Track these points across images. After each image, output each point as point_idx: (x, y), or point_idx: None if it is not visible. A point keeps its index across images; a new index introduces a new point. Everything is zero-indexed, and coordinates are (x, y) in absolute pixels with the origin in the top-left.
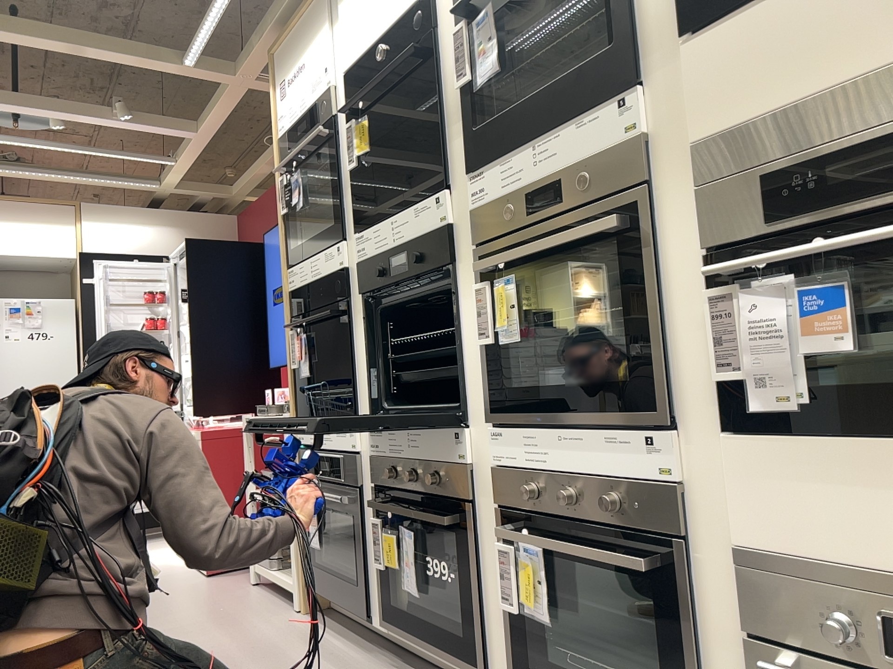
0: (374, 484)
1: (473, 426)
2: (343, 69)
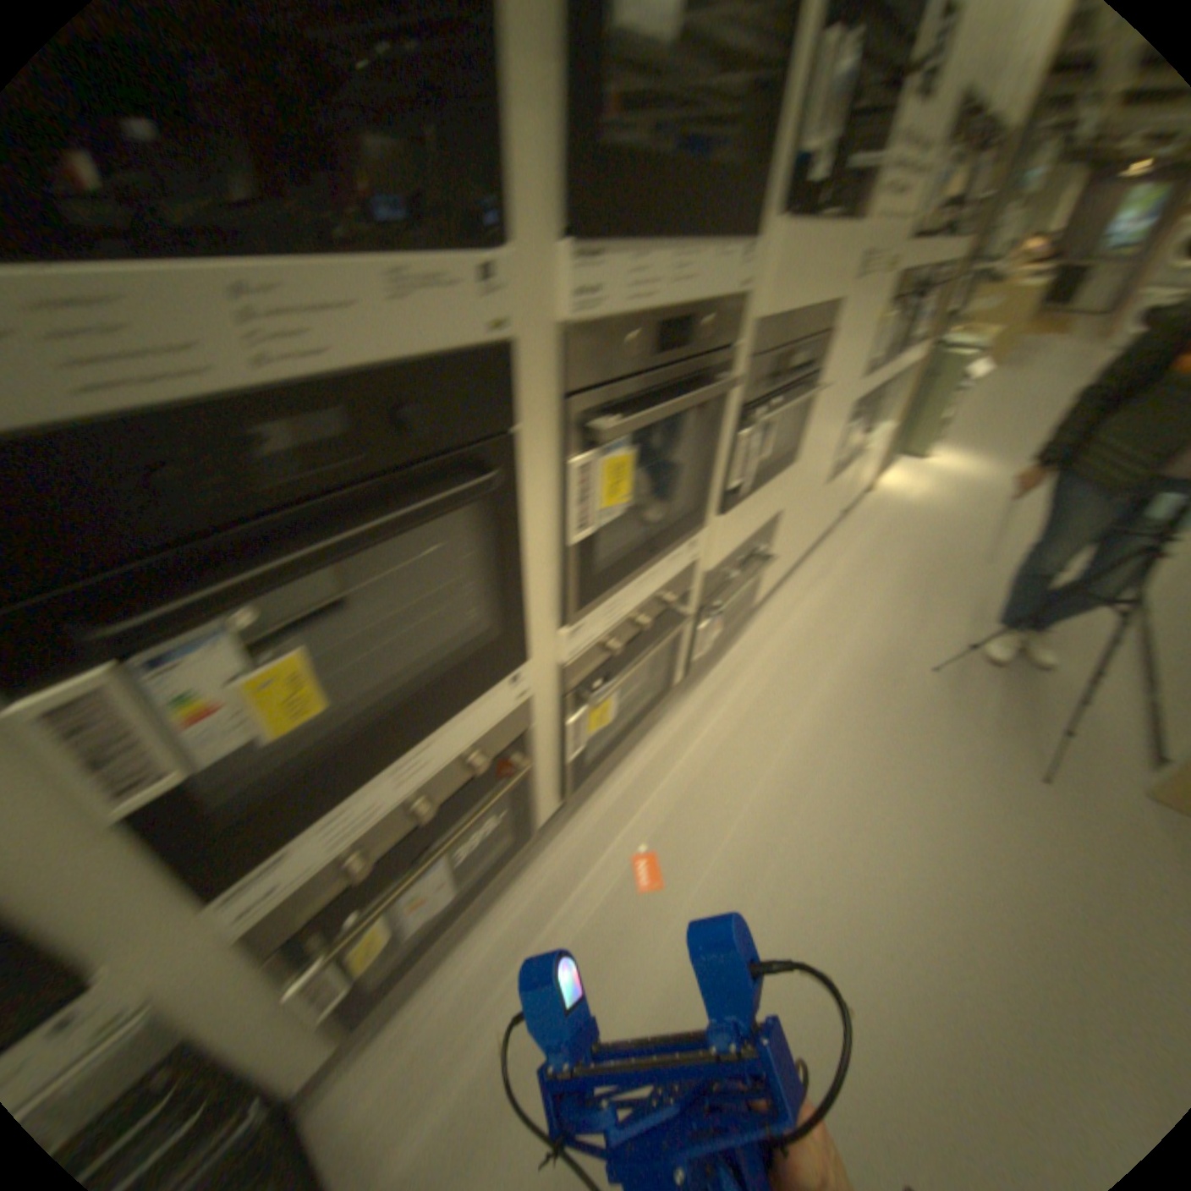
0: (276, 940)
1: (533, 645)
2: None
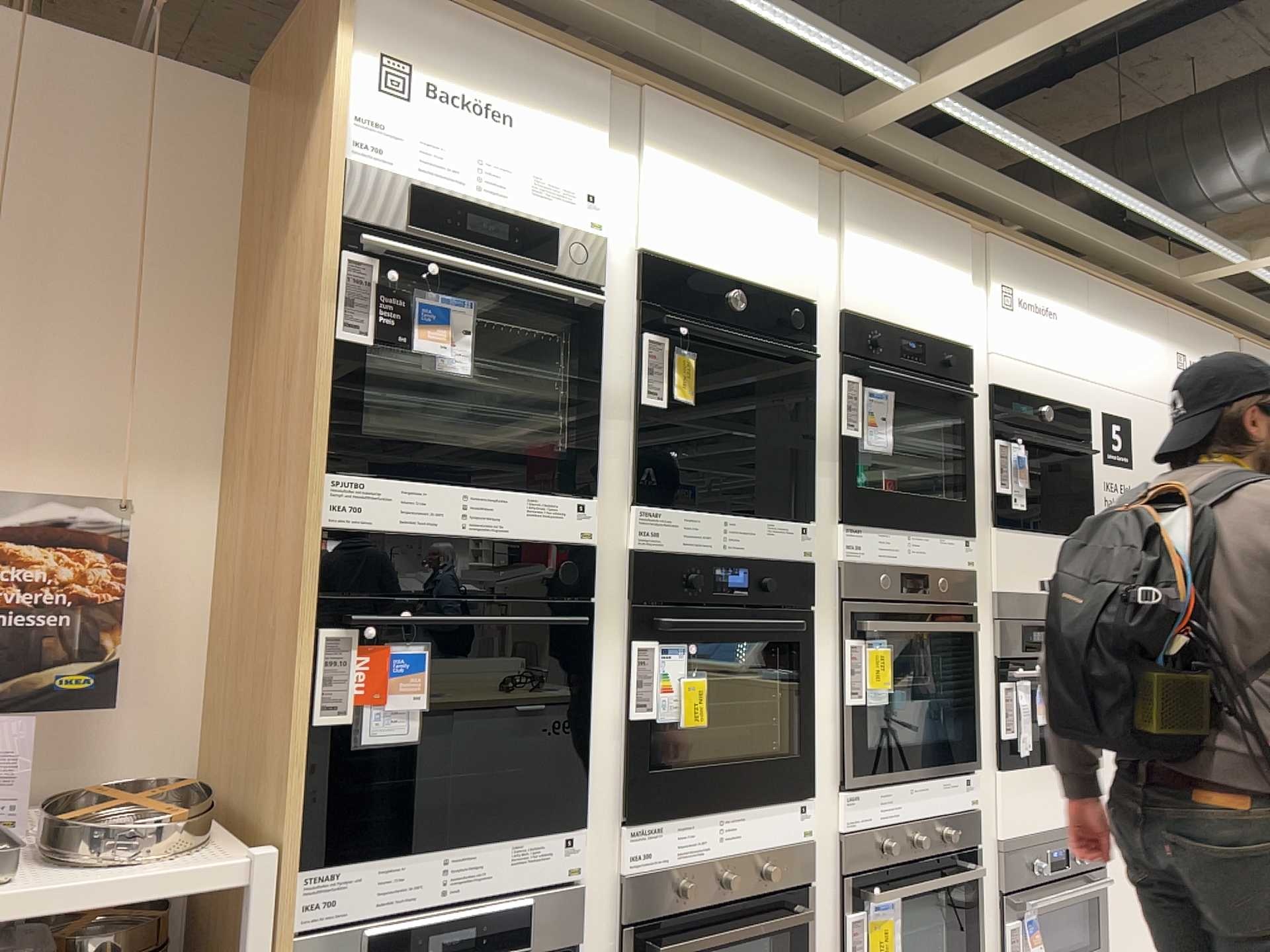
0: (630, 920)
1: (814, 792)
2: (647, 244)
